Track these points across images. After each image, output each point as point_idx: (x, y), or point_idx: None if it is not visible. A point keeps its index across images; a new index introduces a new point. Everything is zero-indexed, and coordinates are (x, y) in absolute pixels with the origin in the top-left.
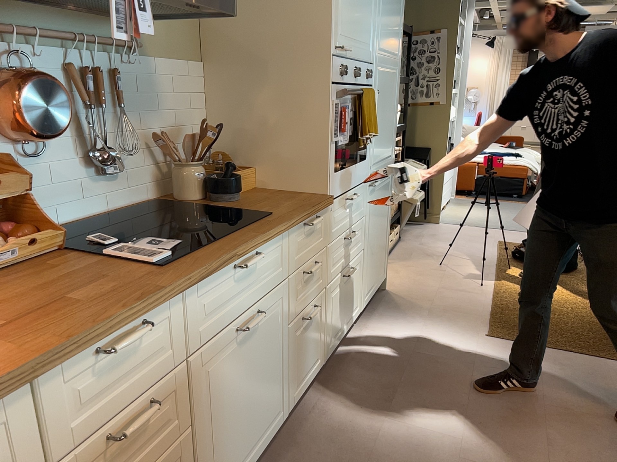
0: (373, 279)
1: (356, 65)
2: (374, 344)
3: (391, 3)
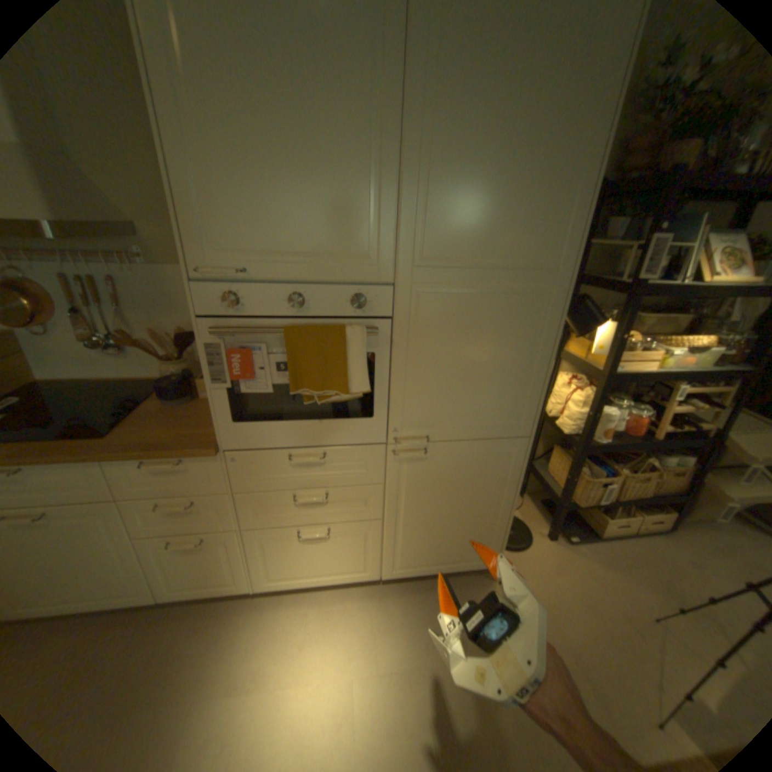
0: (427, 558)
1: (298, 288)
2: (347, 625)
3: (497, 163)
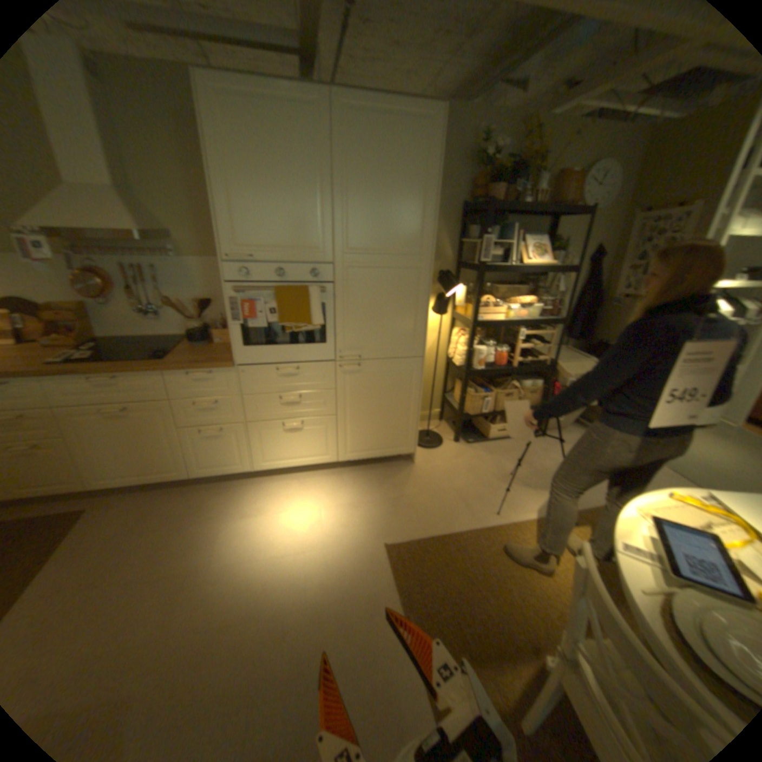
0: (365, 444)
1: (278, 266)
2: (315, 487)
3: (380, 200)
